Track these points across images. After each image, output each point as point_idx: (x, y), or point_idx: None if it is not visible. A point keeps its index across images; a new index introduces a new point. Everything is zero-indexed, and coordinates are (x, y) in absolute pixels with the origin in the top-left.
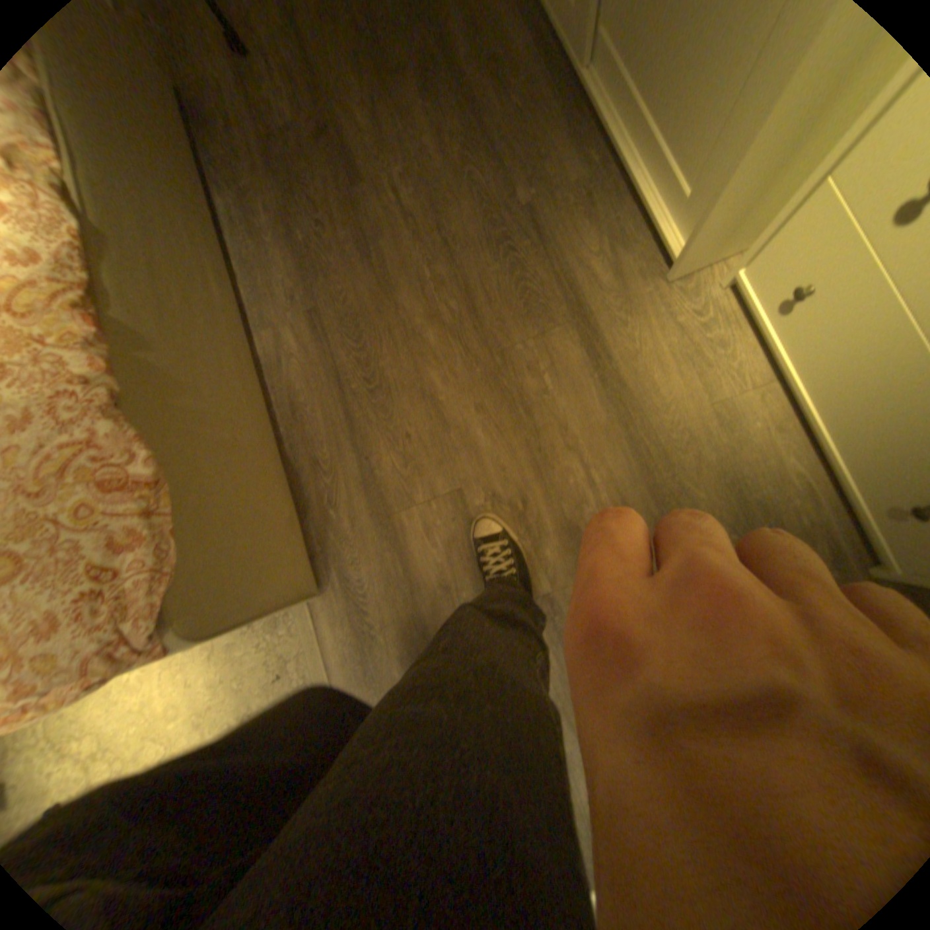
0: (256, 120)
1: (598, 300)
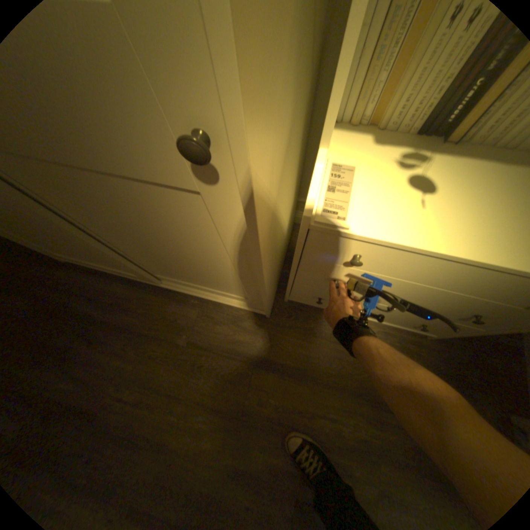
0: None
1: (252, 348)
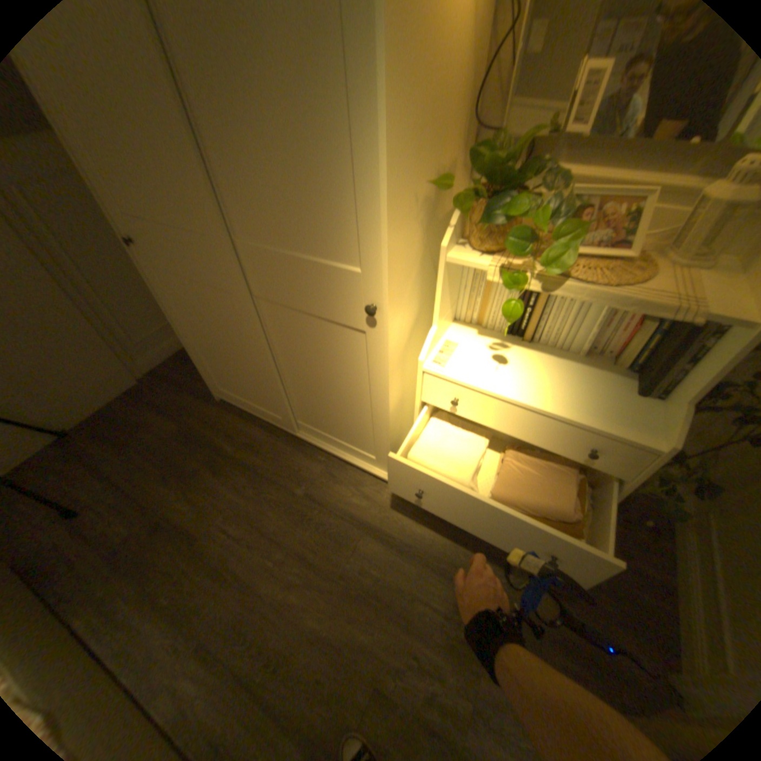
0: (98, 547)
1: (367, 515)
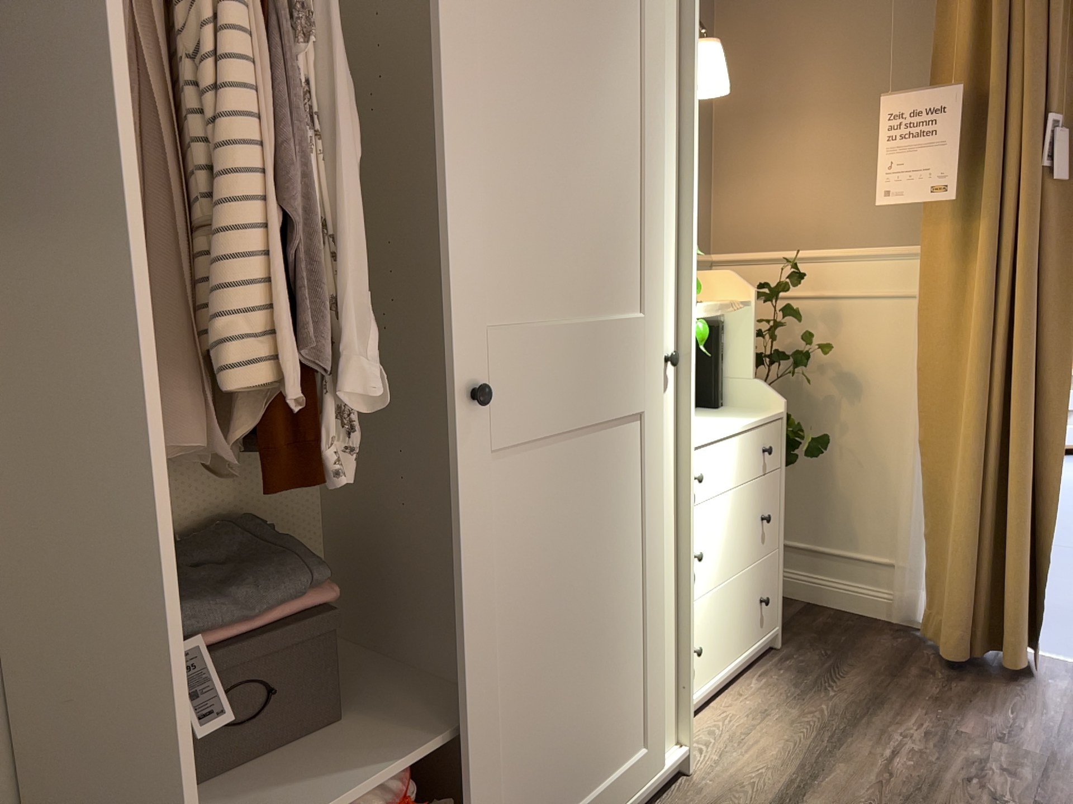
0: None
1: None
